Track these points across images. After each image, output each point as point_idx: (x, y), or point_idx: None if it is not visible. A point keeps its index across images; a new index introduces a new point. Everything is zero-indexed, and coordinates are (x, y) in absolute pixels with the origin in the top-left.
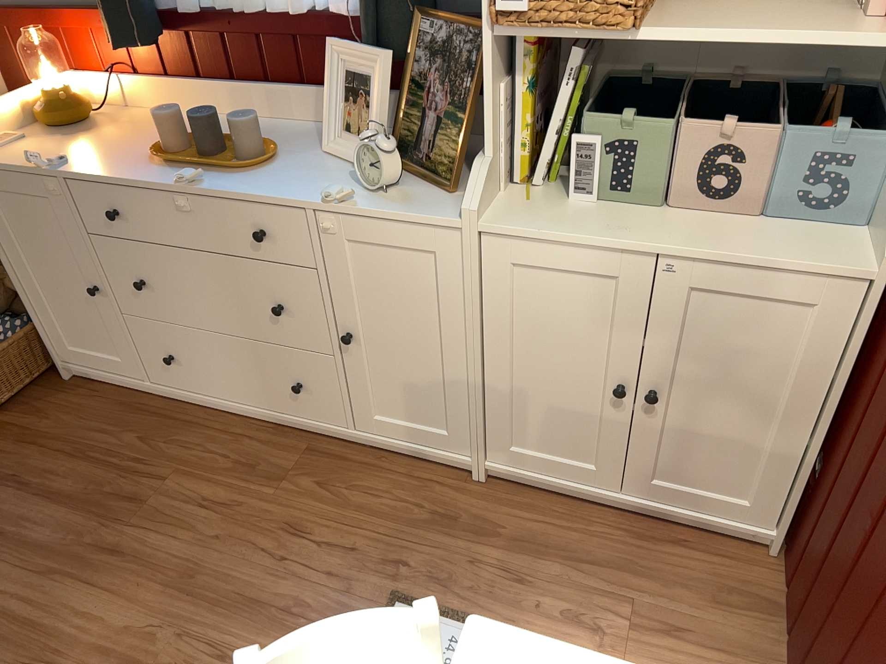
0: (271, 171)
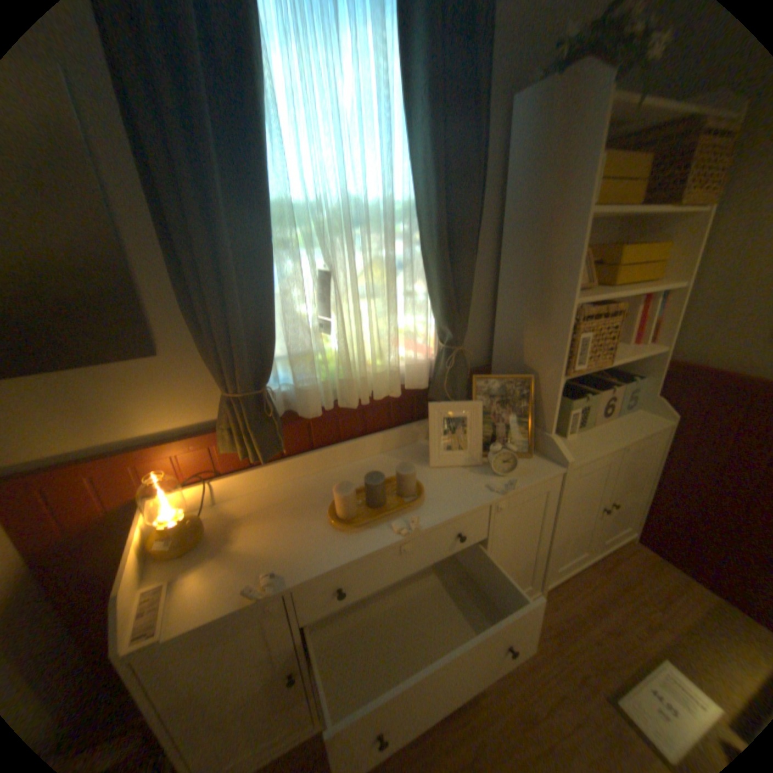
0: (428, 493)
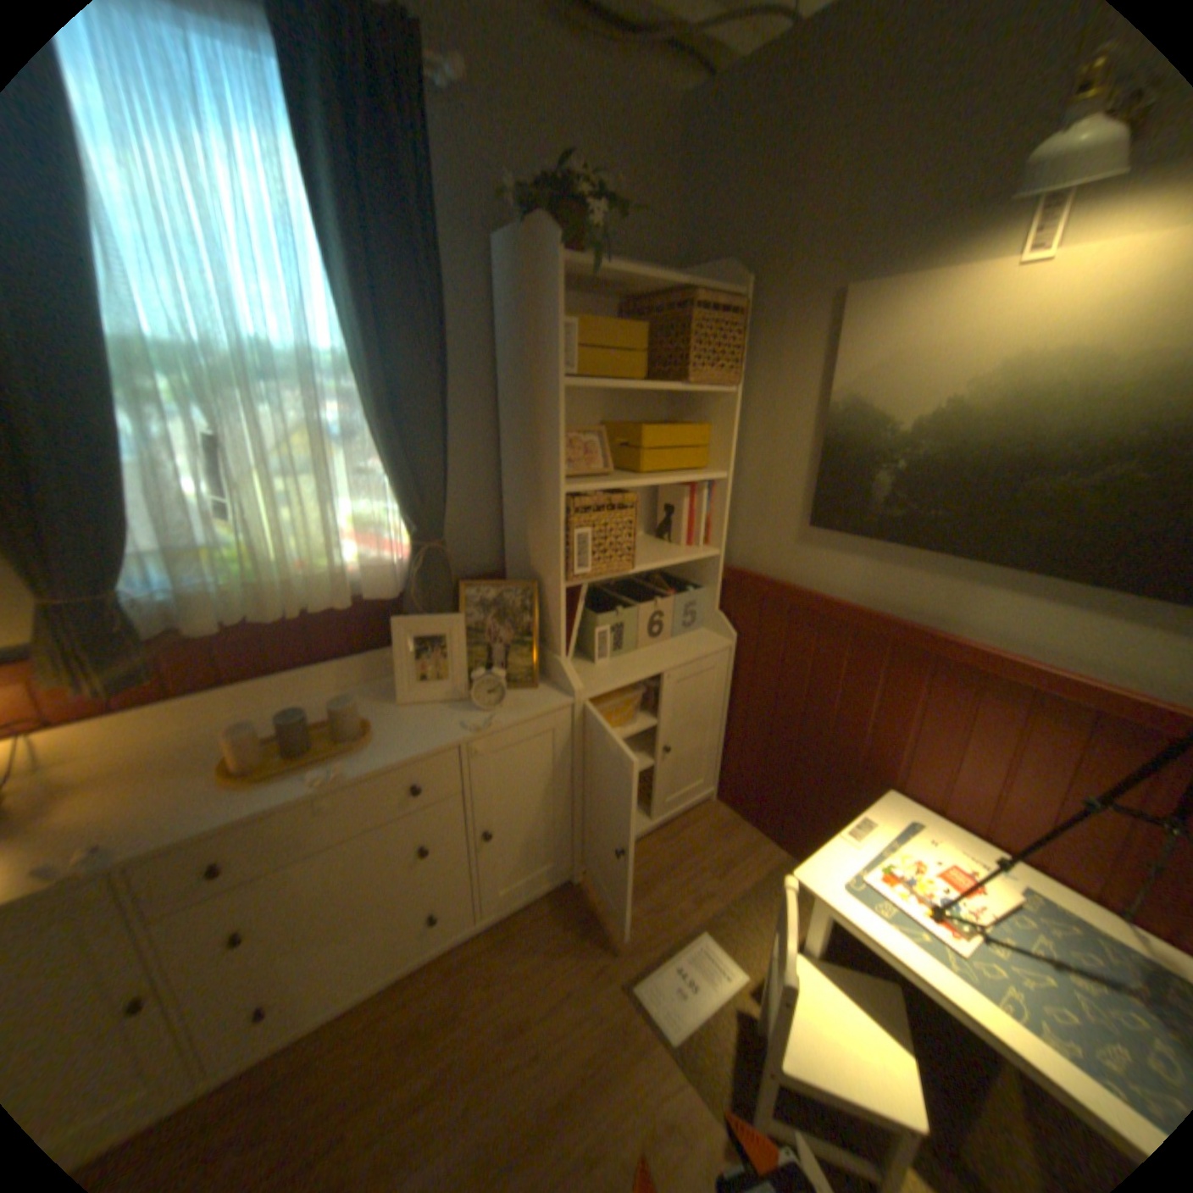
0: (376, 739)
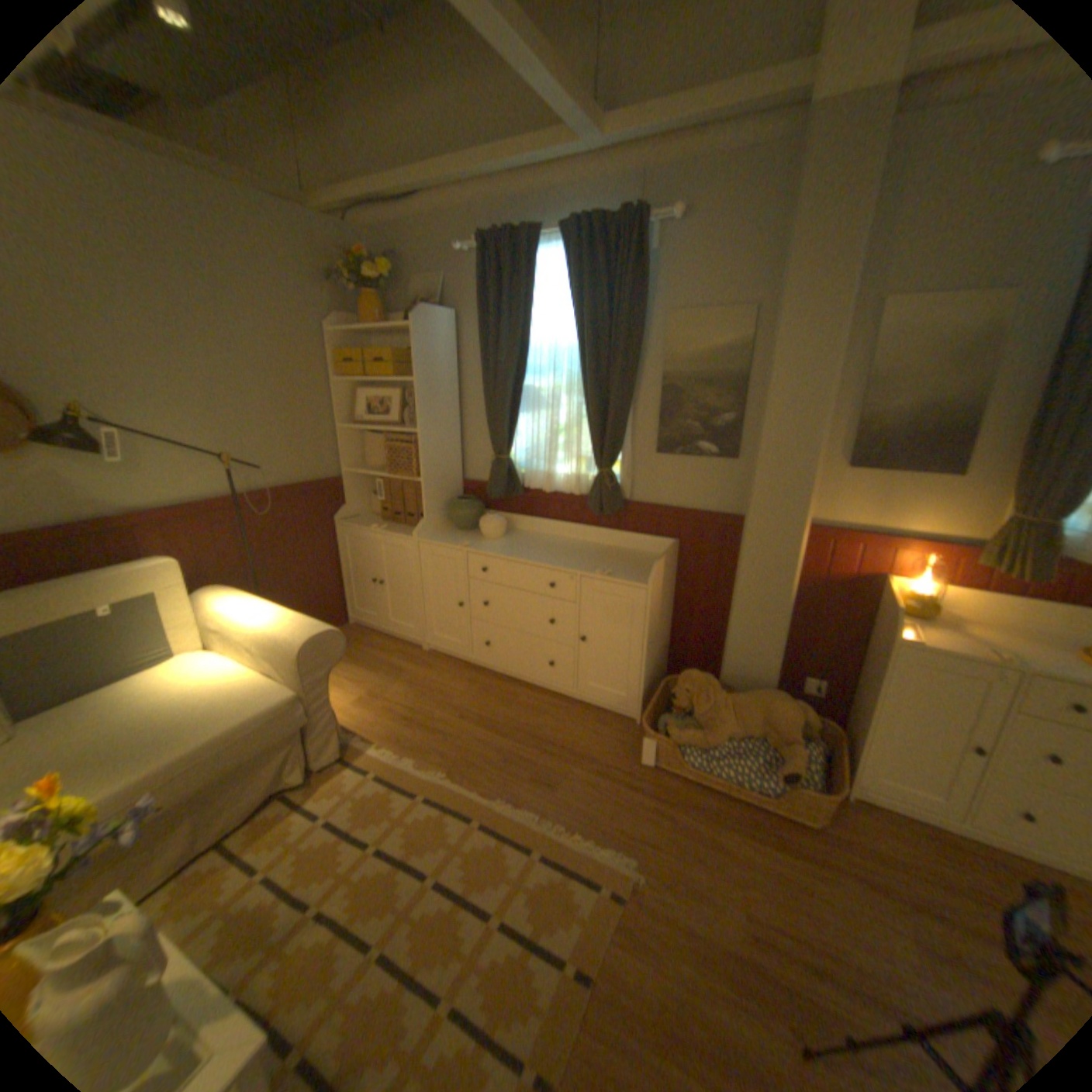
0: None
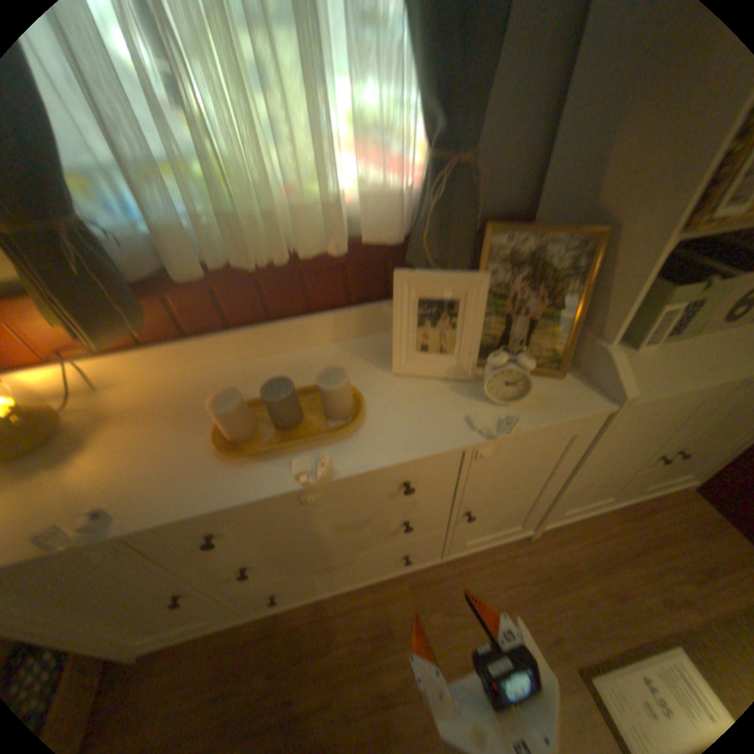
0: (371, 415)
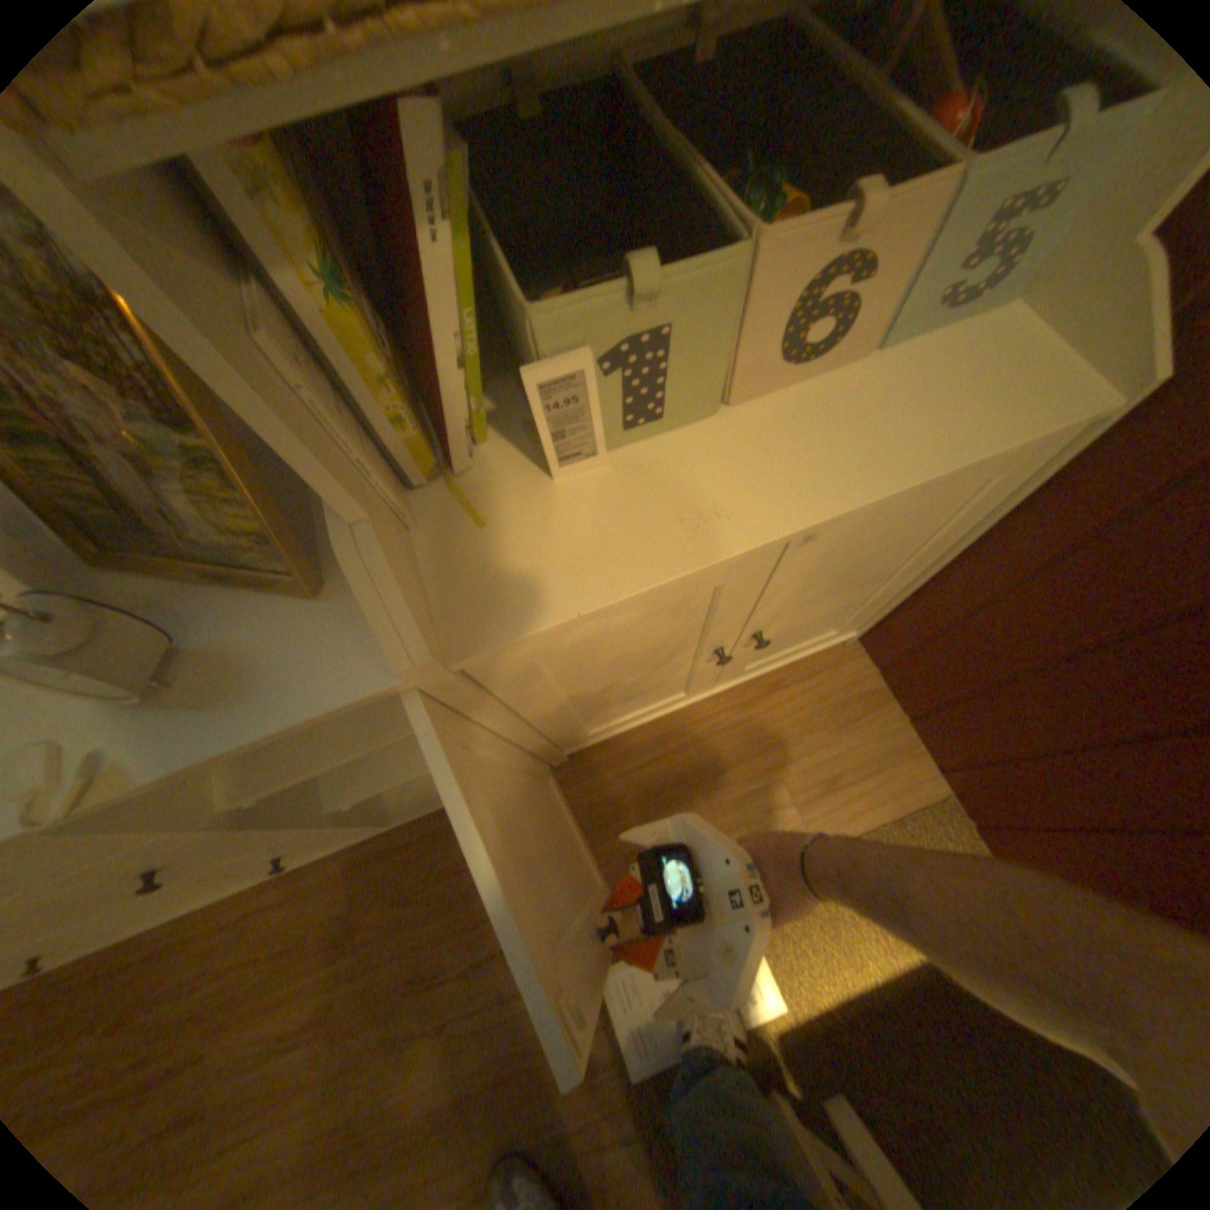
0: None
